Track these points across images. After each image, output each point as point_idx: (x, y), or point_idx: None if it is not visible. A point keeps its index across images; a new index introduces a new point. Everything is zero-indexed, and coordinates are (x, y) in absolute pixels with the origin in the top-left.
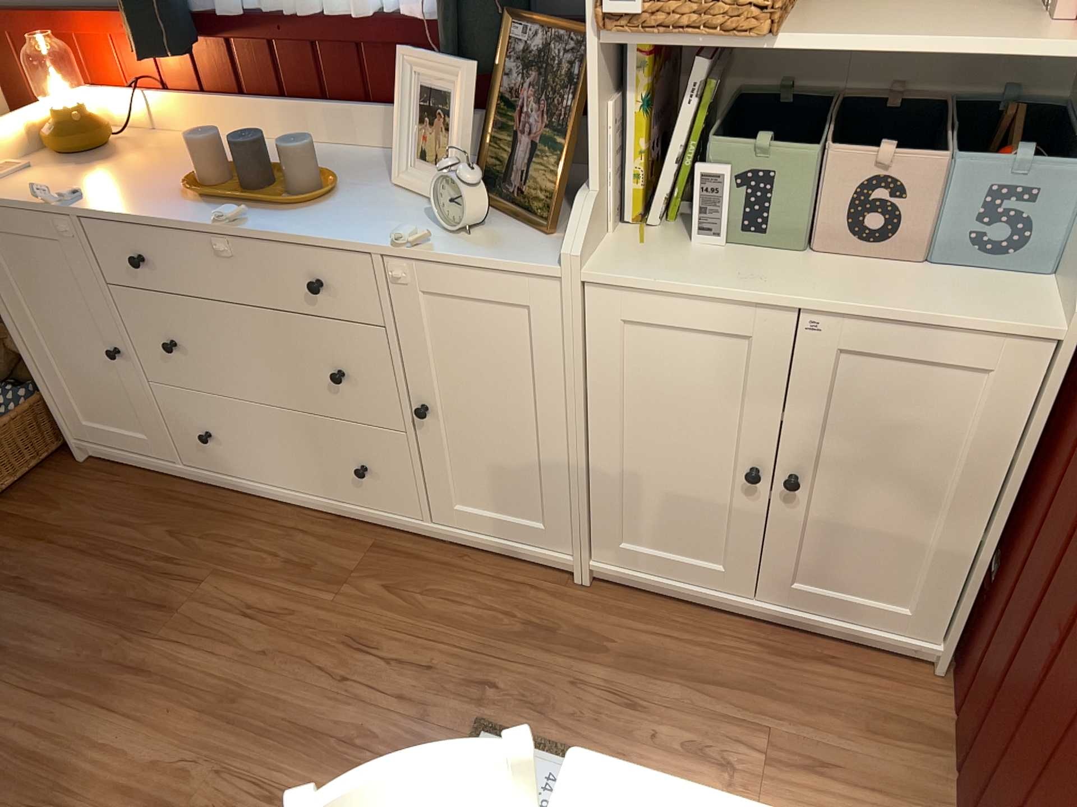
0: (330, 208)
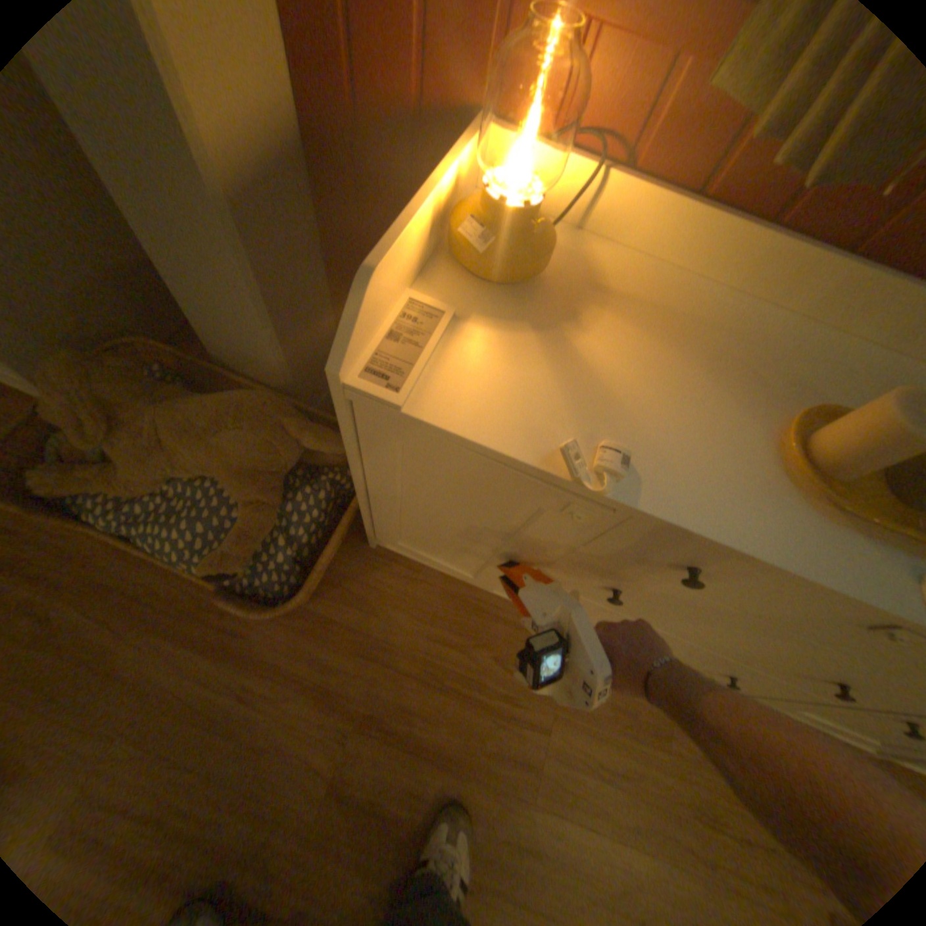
0: None
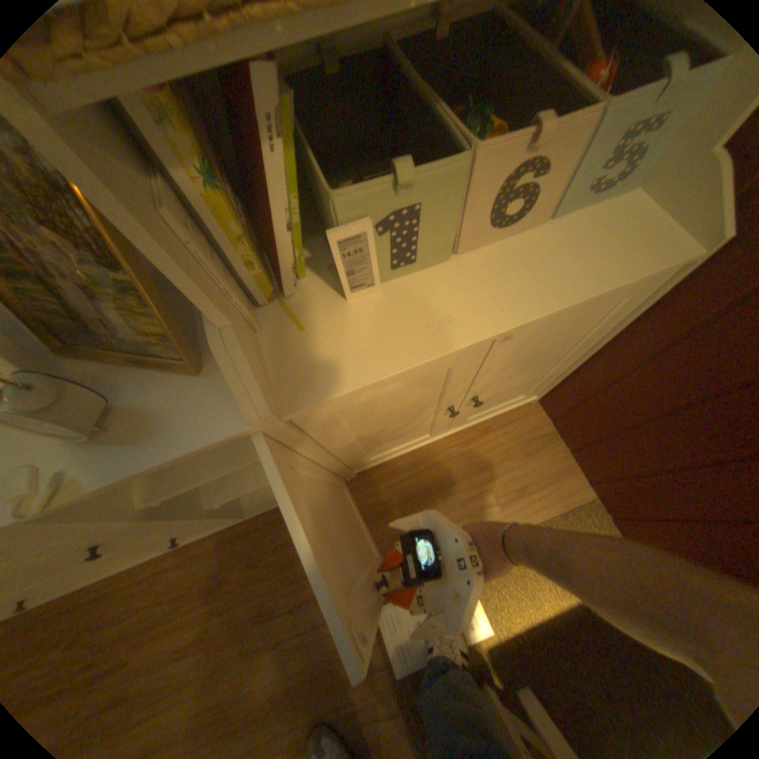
0: None
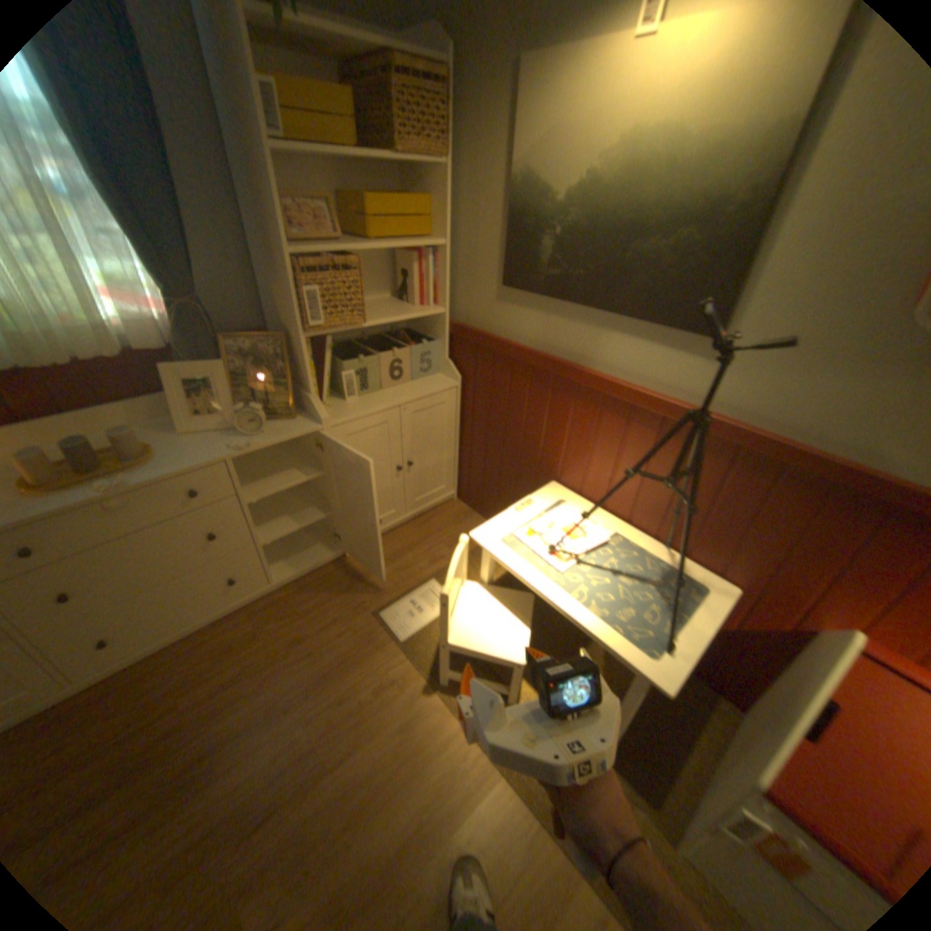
0: (157, 457)
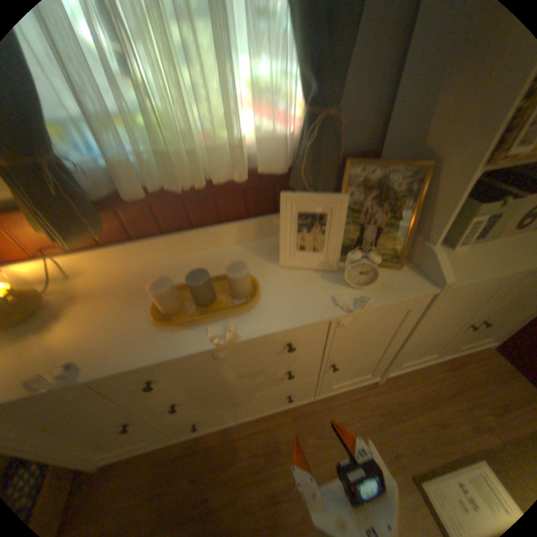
0: (264, 295)
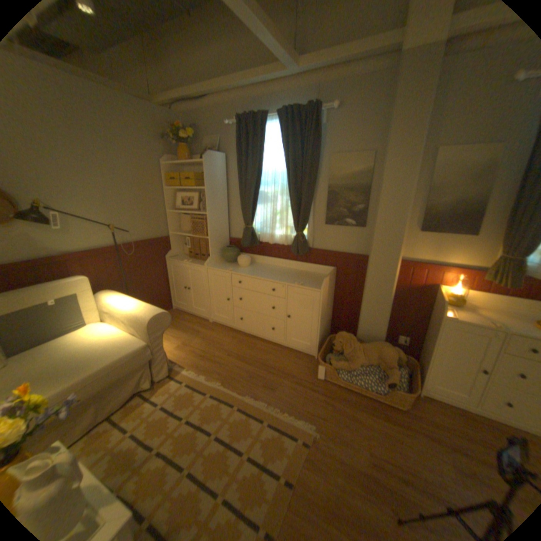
0: None
